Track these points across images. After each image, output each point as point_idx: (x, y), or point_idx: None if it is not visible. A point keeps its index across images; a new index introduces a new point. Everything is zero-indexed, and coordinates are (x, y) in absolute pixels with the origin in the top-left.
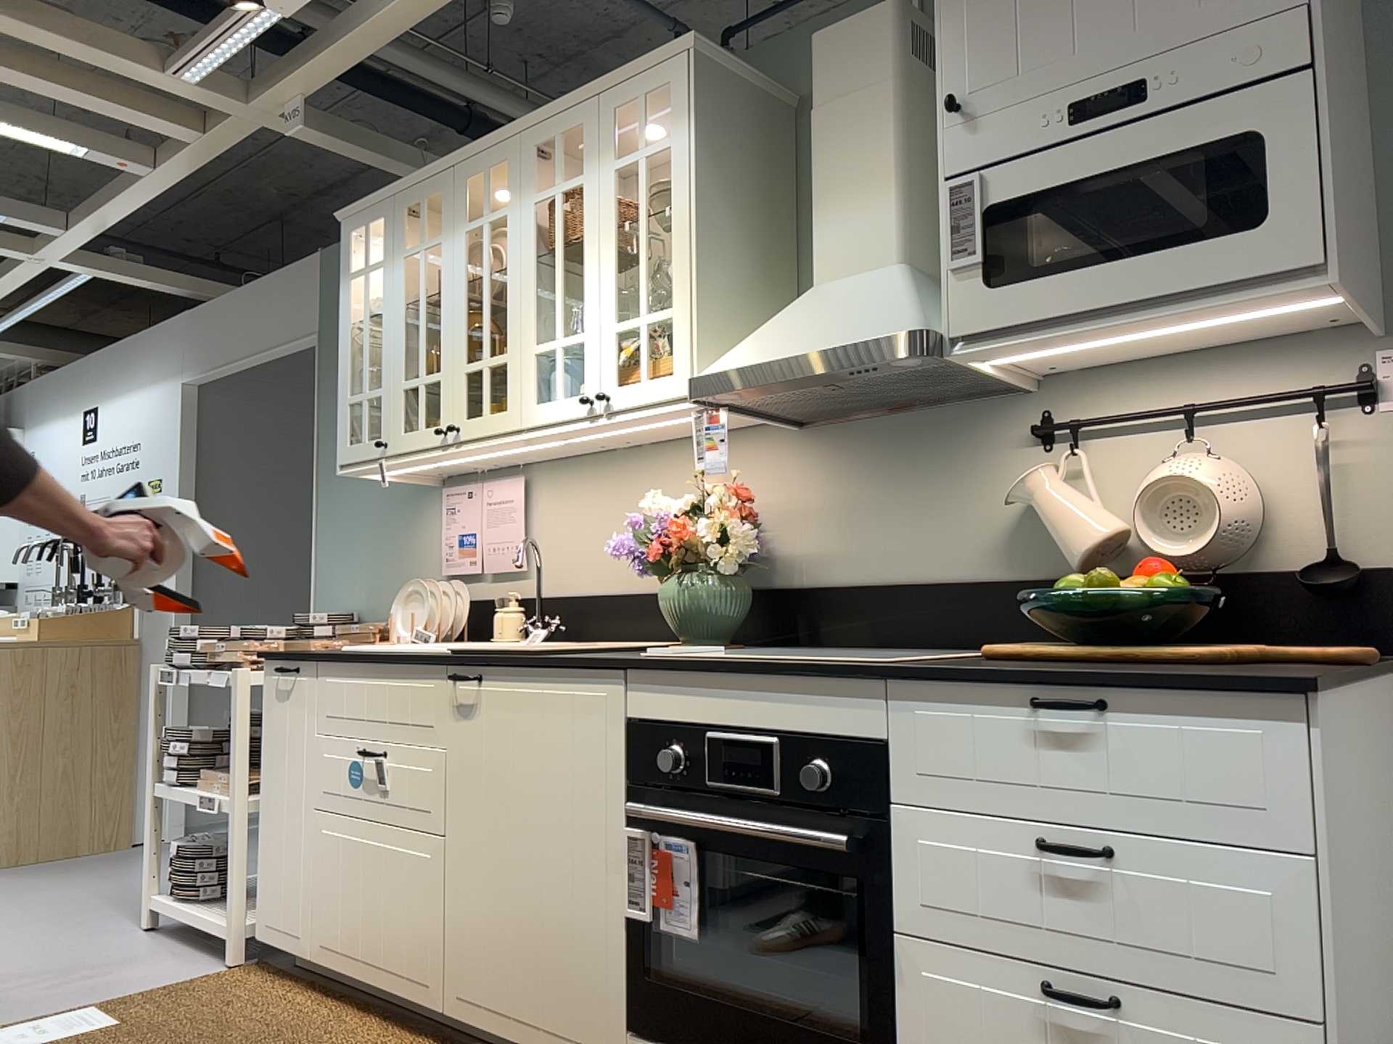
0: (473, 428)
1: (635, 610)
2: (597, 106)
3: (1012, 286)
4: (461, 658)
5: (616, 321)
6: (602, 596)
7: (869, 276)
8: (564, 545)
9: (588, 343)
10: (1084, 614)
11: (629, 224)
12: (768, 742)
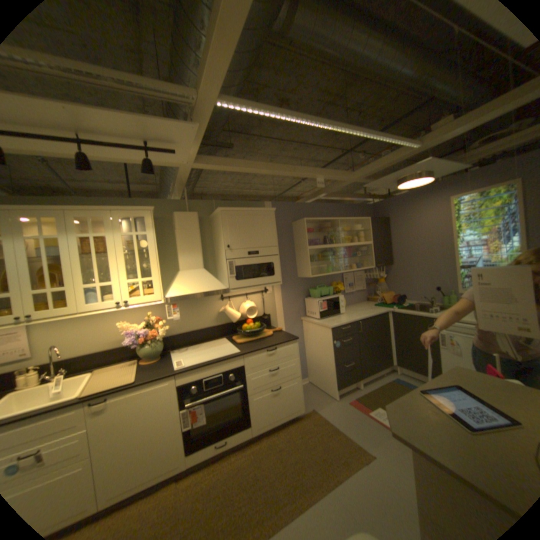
0: (44, 315)
1: (103, 356)
2: (111, 213)
3: (241, 281)
4: (95, 397)
5: (129, 280)
6: (84, 355)
7: (198, 271)
8: (57, 343)
9: (115, 286)
10: (251, 332)
11: (128, 251)
12: (218, 376)
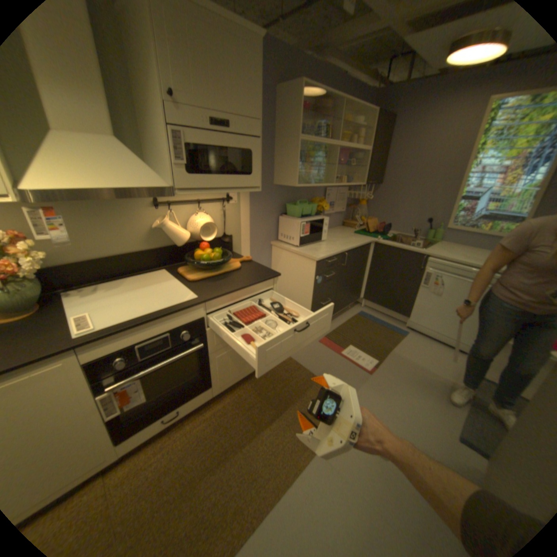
0: None
1: None
2: None
3: (196, 175)
4: None
5: None
6: None
7: (101, 139)
8: None
9: None
10: (209, 263)
11: None
12: (163, 336)
